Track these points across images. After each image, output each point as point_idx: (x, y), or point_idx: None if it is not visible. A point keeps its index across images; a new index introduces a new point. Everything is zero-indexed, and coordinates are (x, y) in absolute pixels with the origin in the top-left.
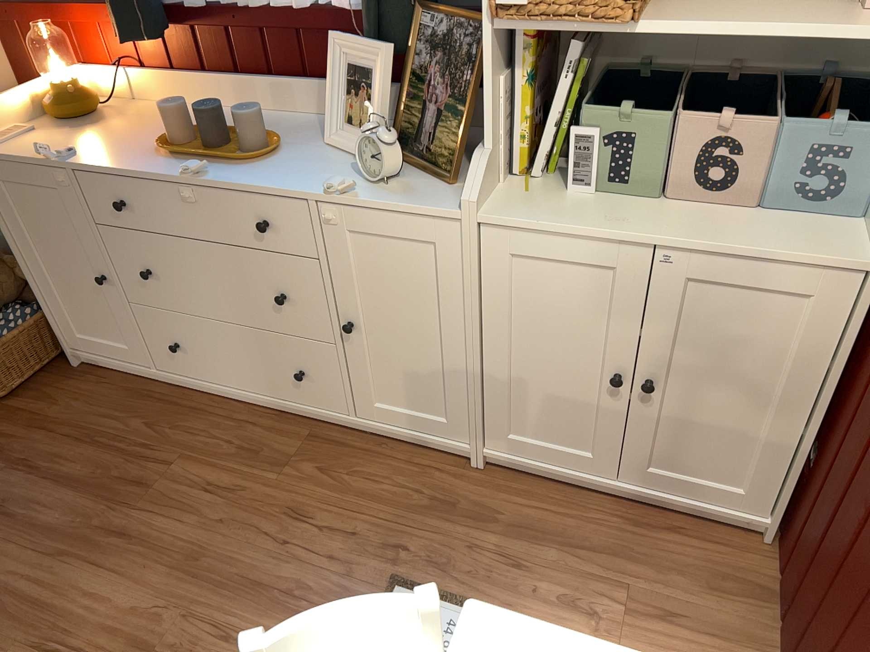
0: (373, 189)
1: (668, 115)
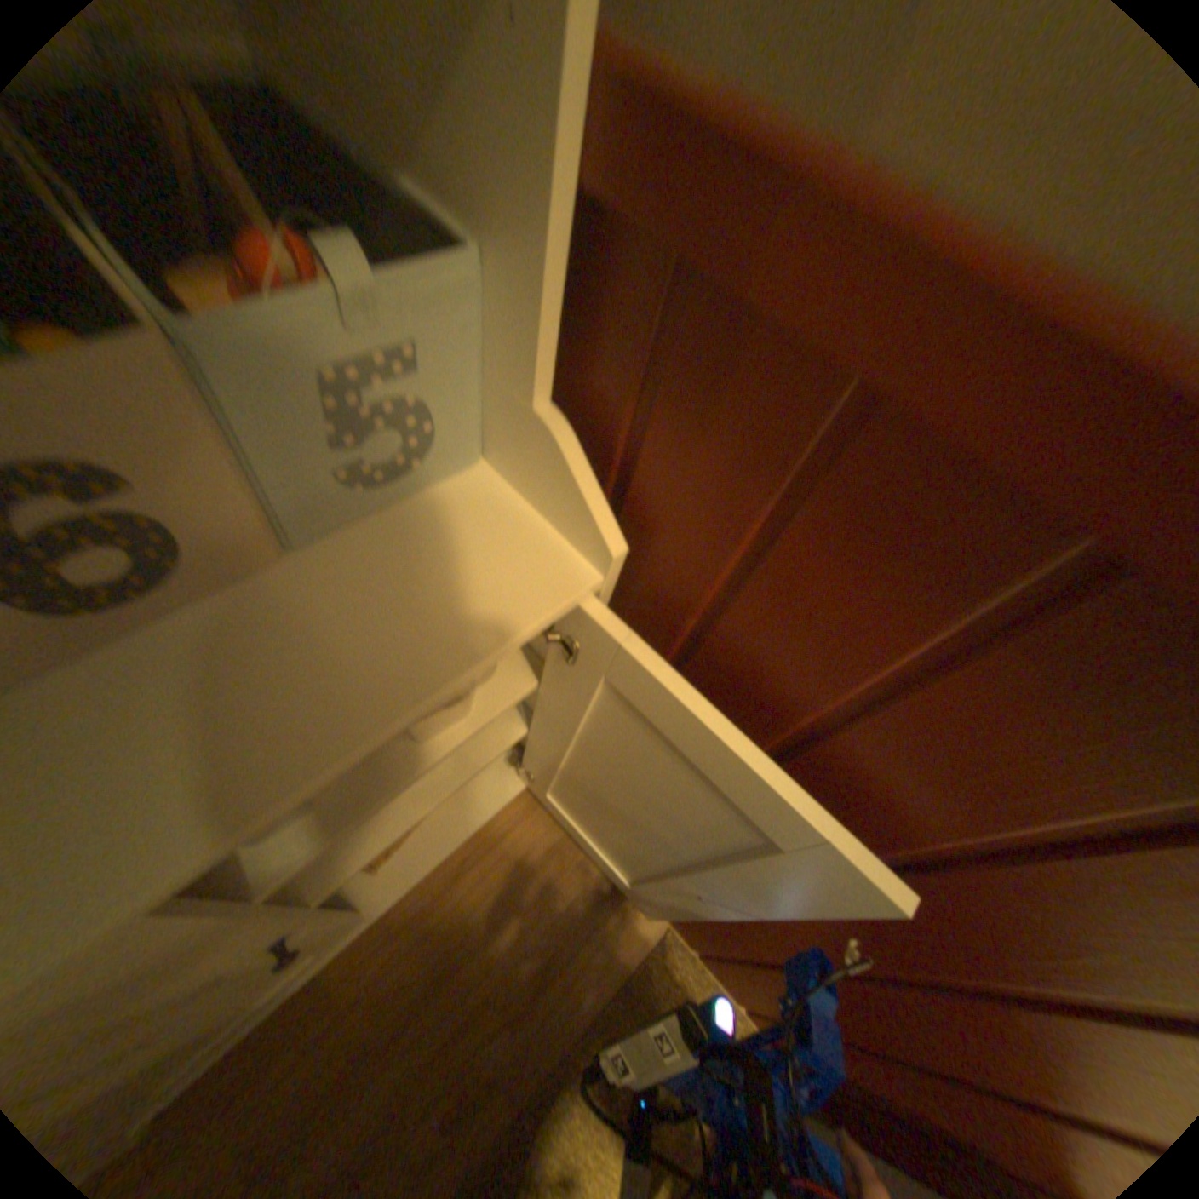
0: None
1: None
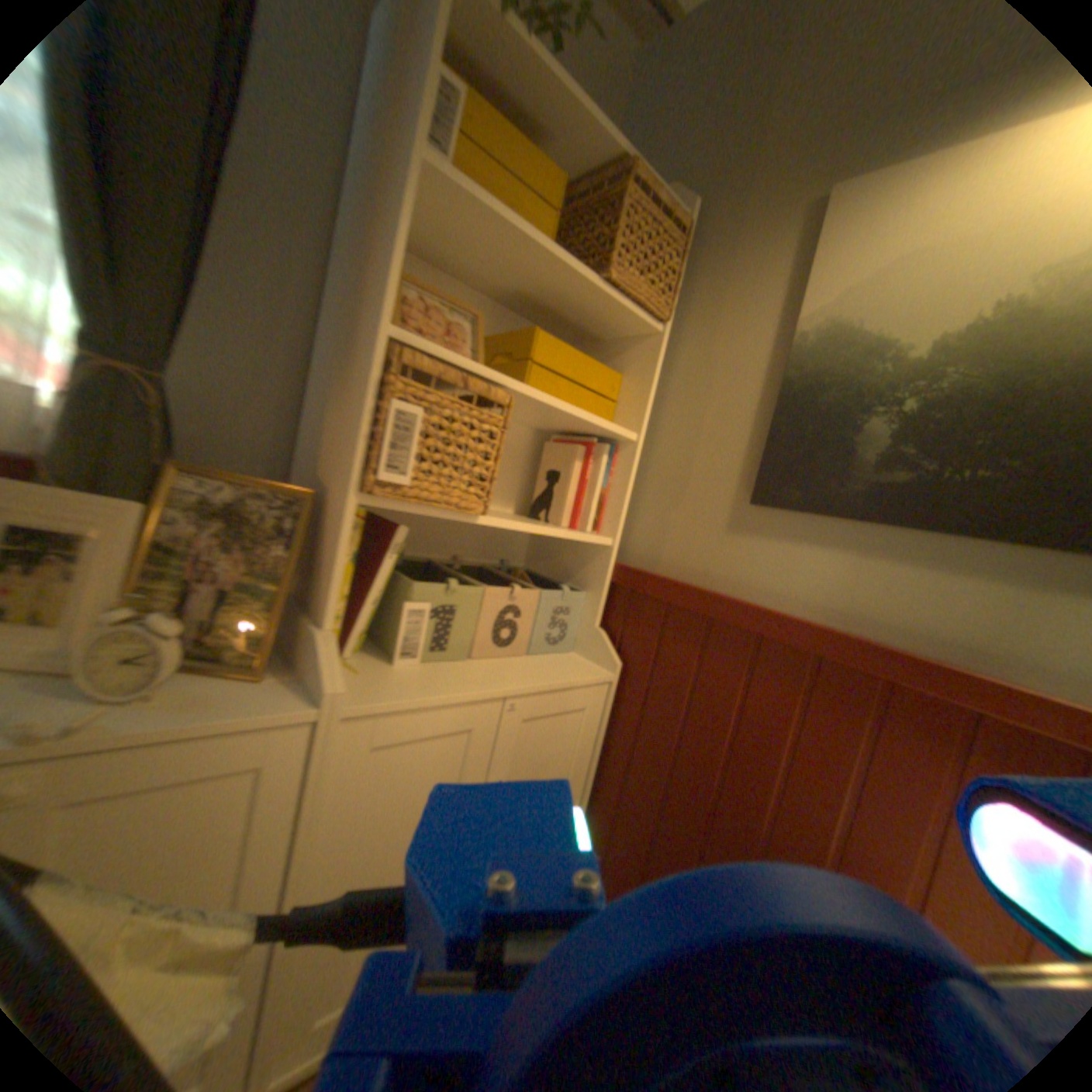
0: (127, 709)
1: (477, 586)
